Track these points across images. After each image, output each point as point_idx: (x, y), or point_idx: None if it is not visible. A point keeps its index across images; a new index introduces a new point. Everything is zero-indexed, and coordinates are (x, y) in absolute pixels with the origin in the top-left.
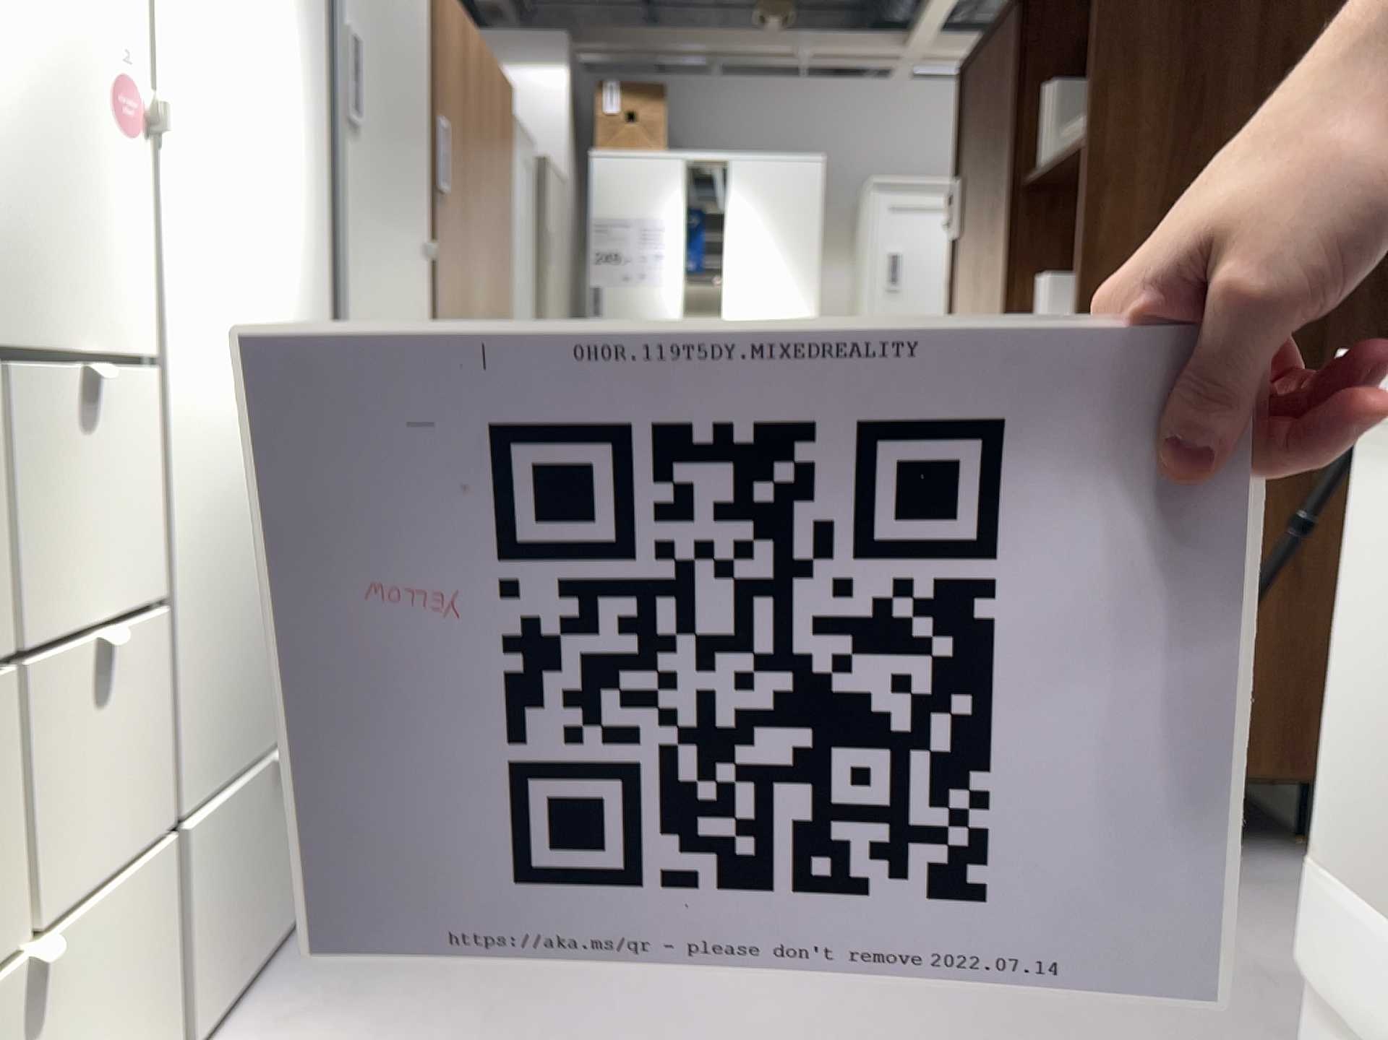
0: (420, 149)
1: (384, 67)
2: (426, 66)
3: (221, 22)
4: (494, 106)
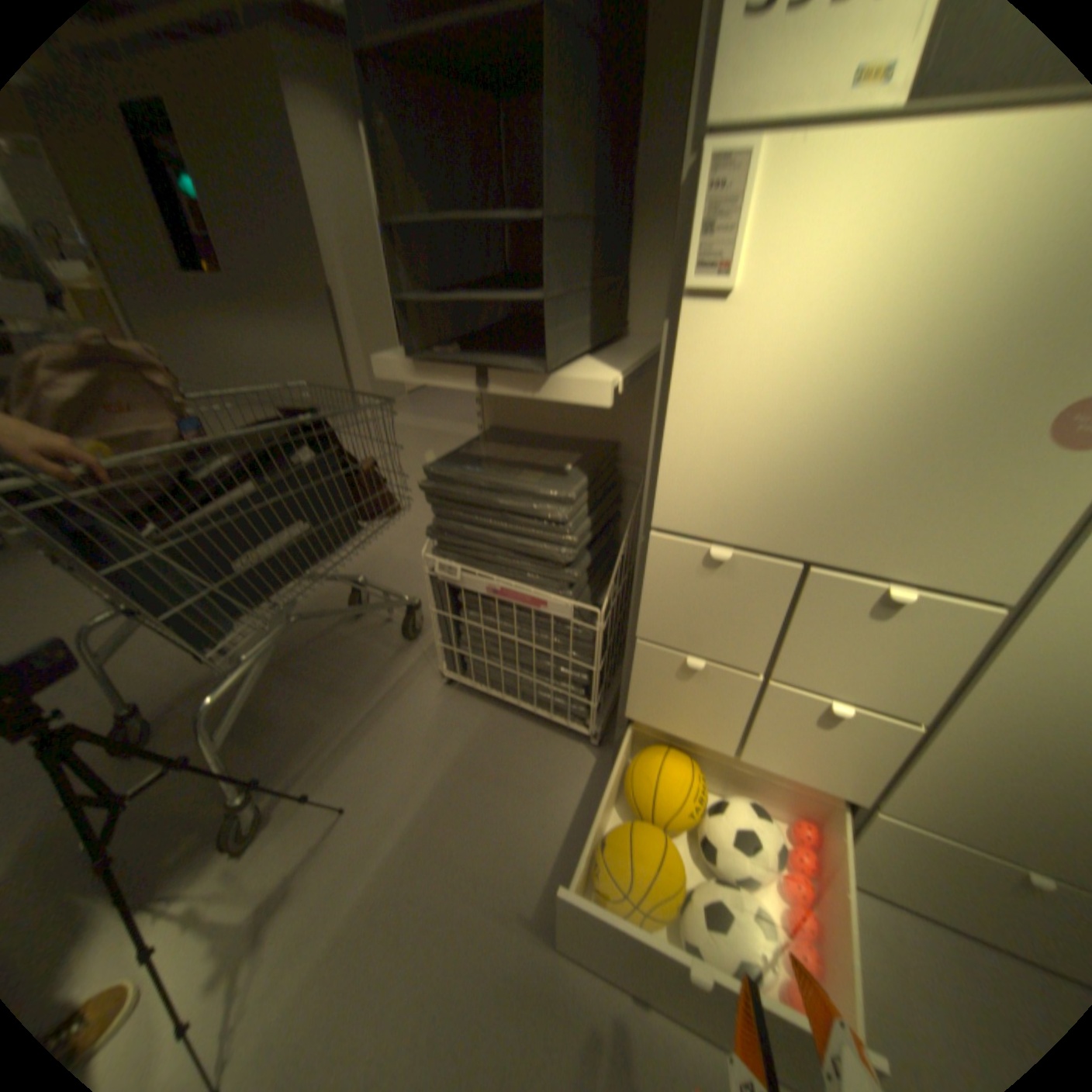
0: None
1: None
2: None
3: None
4: None
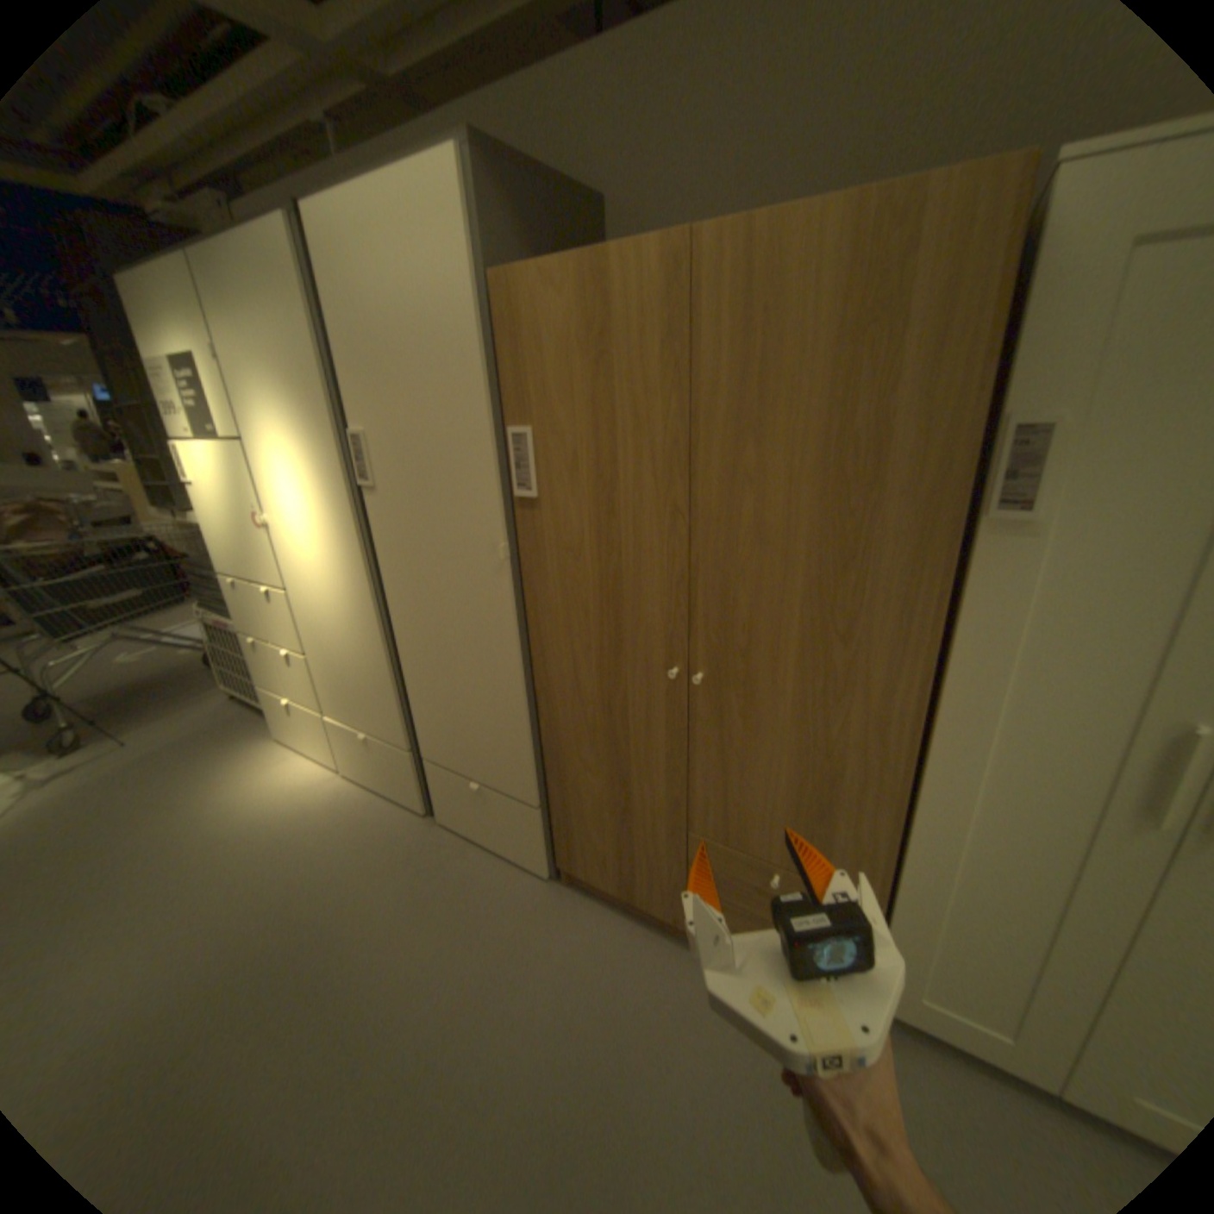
0: (476, 470)
1: (404, 432)
2: (483, 387)
3: (284, 478)
4: (787, 299)
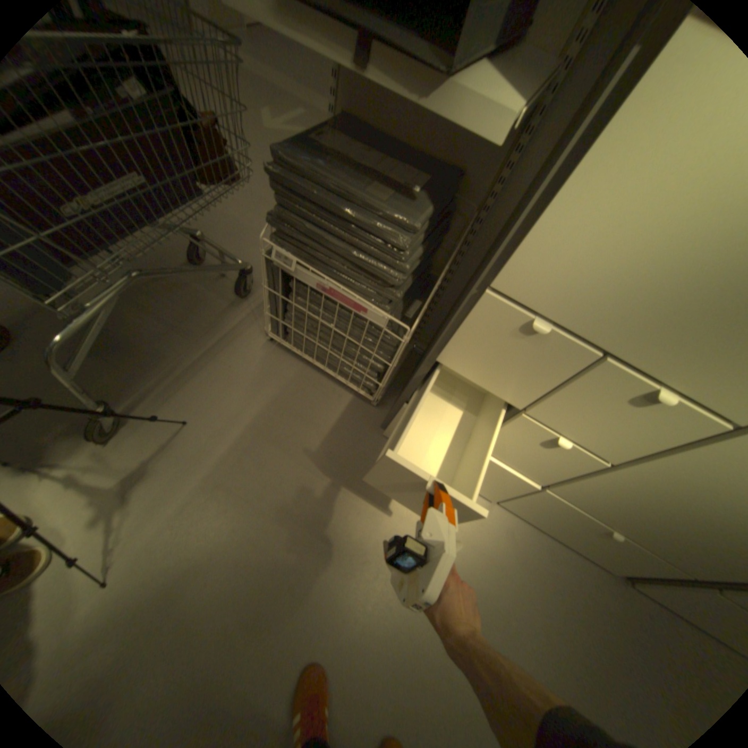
0: None
1: None
2: None
3: None
4: None
